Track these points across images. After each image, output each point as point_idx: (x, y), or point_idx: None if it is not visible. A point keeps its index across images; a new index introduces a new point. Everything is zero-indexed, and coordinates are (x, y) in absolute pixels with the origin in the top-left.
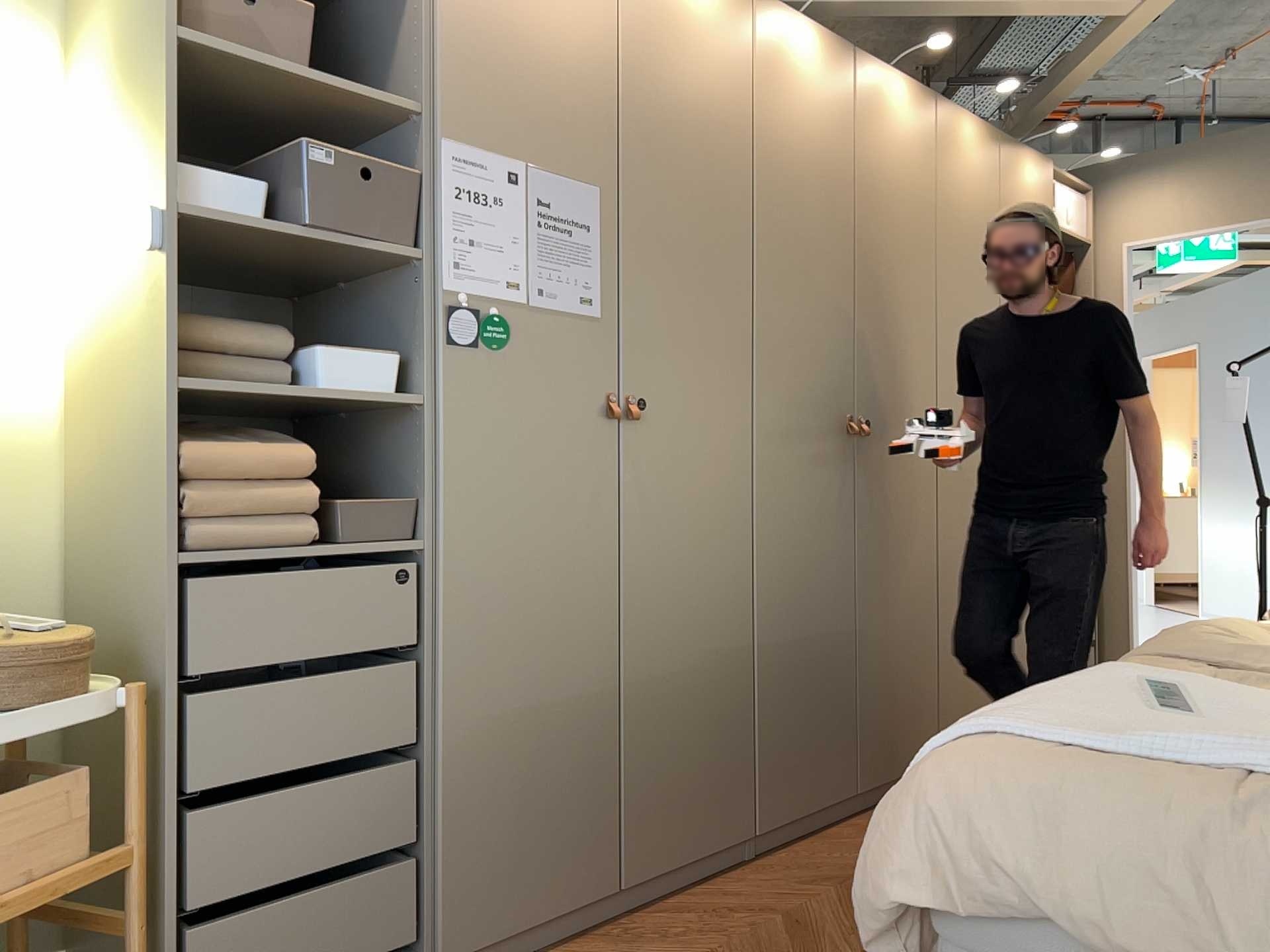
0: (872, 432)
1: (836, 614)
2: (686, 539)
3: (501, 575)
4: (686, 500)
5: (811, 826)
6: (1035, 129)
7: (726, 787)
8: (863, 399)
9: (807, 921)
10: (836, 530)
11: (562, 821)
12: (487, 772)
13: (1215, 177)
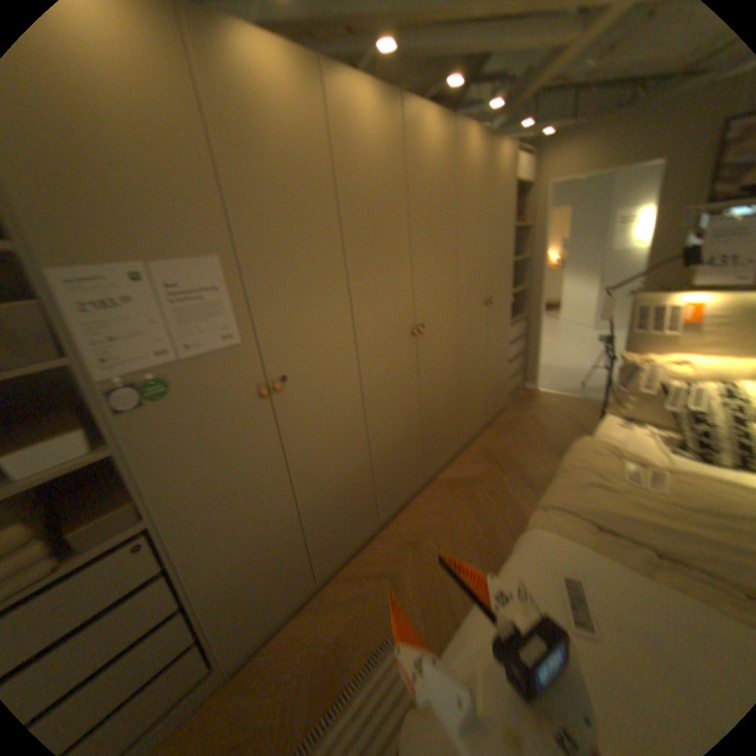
0: (423, 332)
1: (410, 423)
2: (324, 434)
3: (208, 513)
4: (321, 416)
5: (404, 505)
6: (508, 119)
7: (362, 519)
8: (417, 318)
9: (398, 584)
10: (407, 387)
11: (278, 584)
12: (228, 595)
13: (599, 143)
